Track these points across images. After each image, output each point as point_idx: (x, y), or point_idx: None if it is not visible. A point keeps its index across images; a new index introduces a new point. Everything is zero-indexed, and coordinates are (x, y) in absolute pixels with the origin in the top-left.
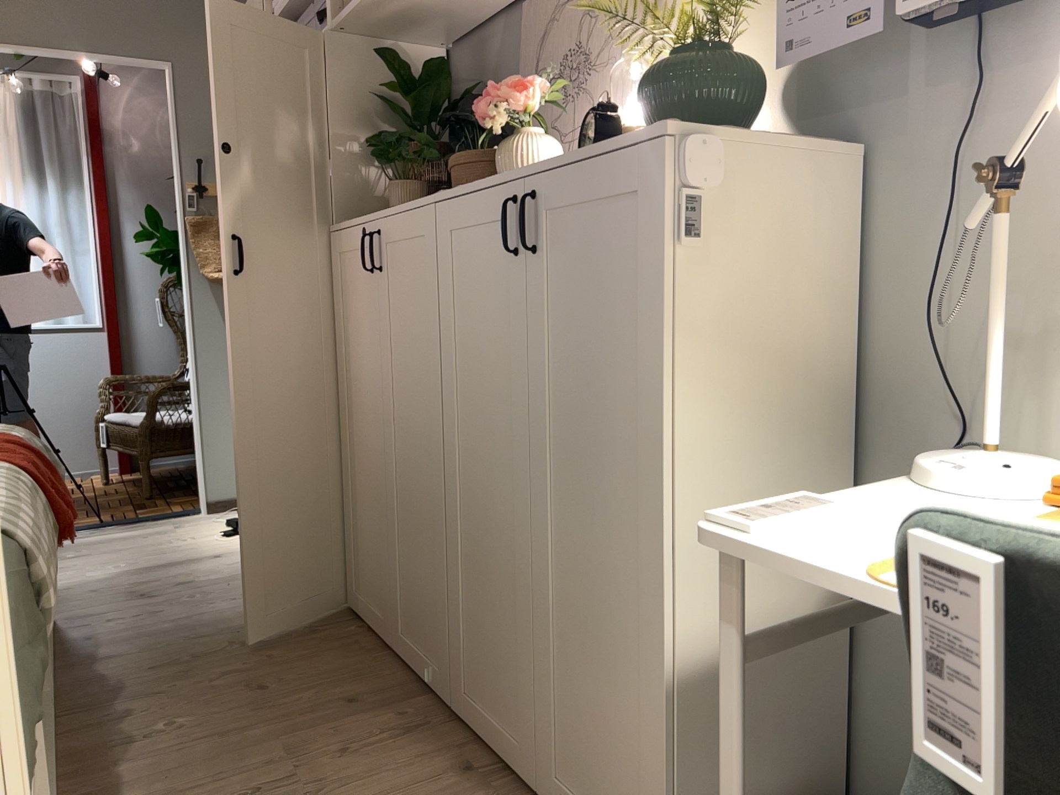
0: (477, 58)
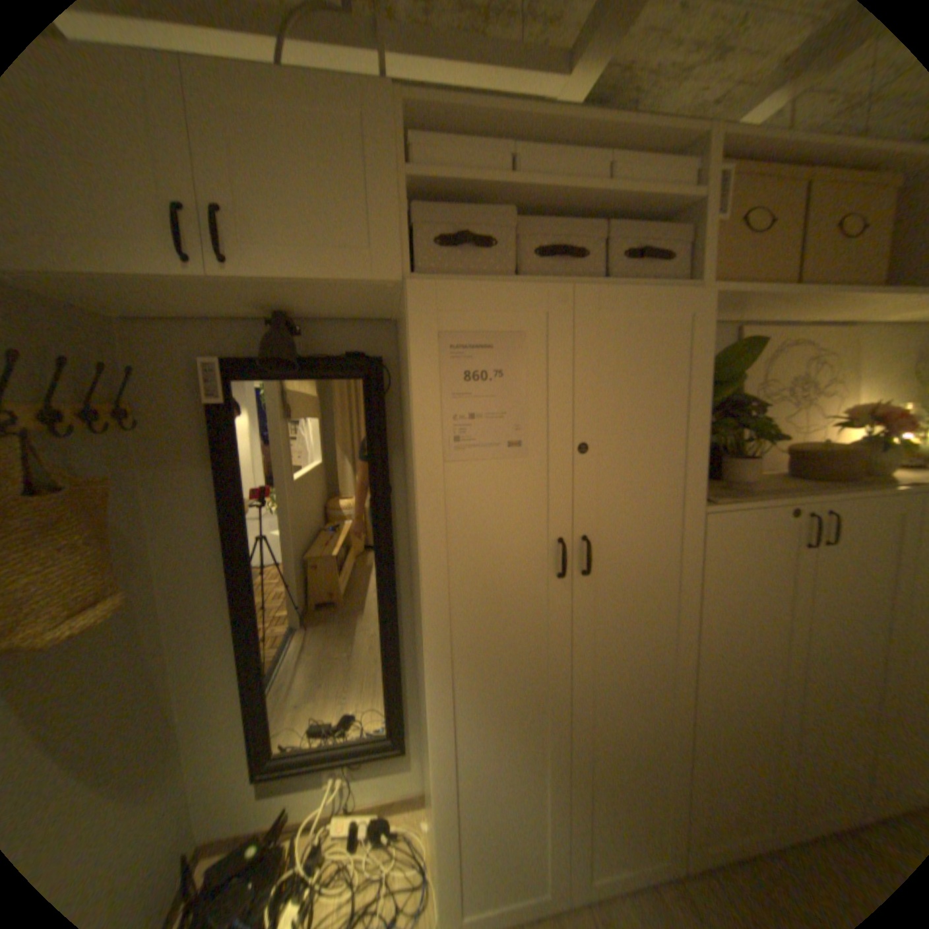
0: None
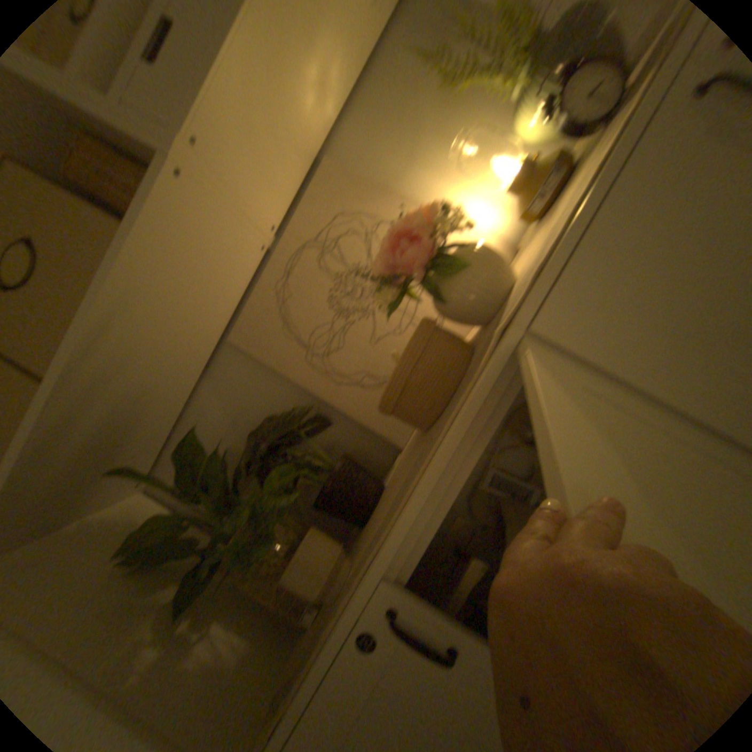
0: (201, 444)
